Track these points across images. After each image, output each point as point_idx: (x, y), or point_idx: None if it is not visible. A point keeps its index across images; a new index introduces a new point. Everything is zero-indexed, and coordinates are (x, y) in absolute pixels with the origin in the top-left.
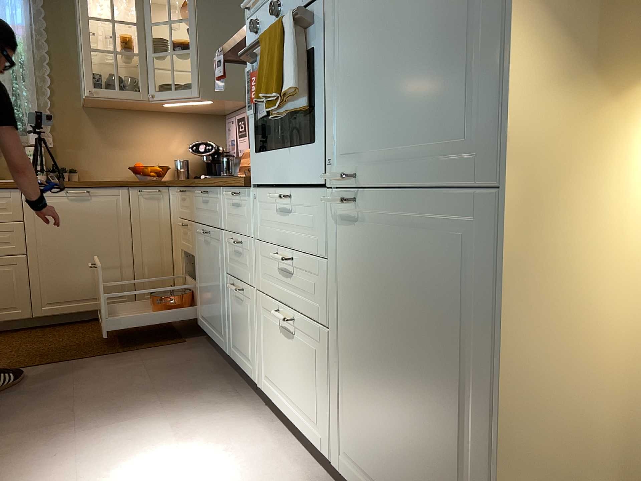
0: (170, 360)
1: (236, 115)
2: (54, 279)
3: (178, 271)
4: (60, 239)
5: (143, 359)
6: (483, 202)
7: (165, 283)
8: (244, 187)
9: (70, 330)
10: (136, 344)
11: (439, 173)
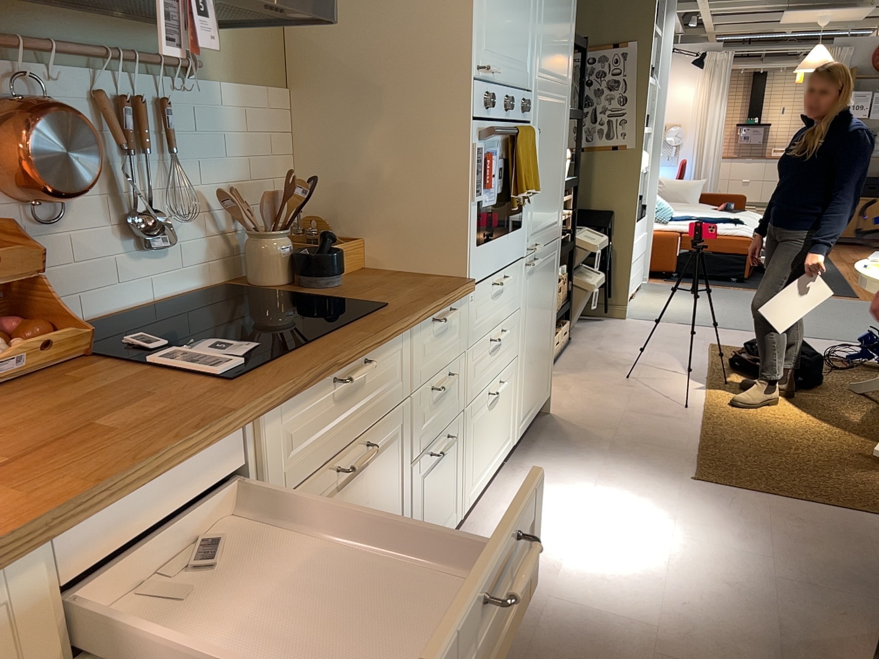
0: None
1: None
2: None
3: None
4: None
5: None
6: (557, 242)
7: None
8: (470, 292)
9: None
10: None
11: (552, 234)
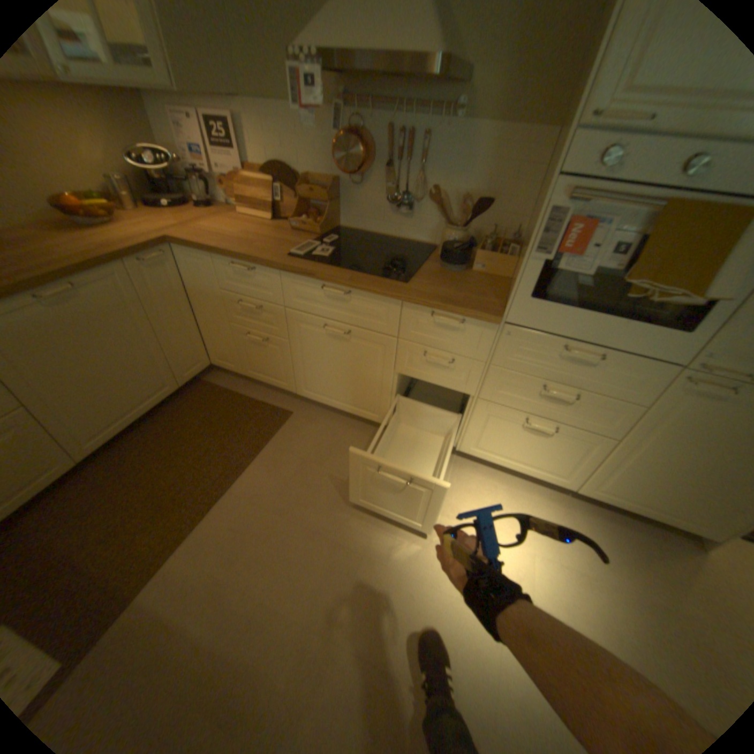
0: (314, 441)
1: (199, 112)
2: (82, 414)
3: (220, 342)
4: (63, 366)
5: (291, 452)
6: None
7: (199, 354)
8: (491, 323)
9: (137, 450)
10: (251, 438)
11: None
